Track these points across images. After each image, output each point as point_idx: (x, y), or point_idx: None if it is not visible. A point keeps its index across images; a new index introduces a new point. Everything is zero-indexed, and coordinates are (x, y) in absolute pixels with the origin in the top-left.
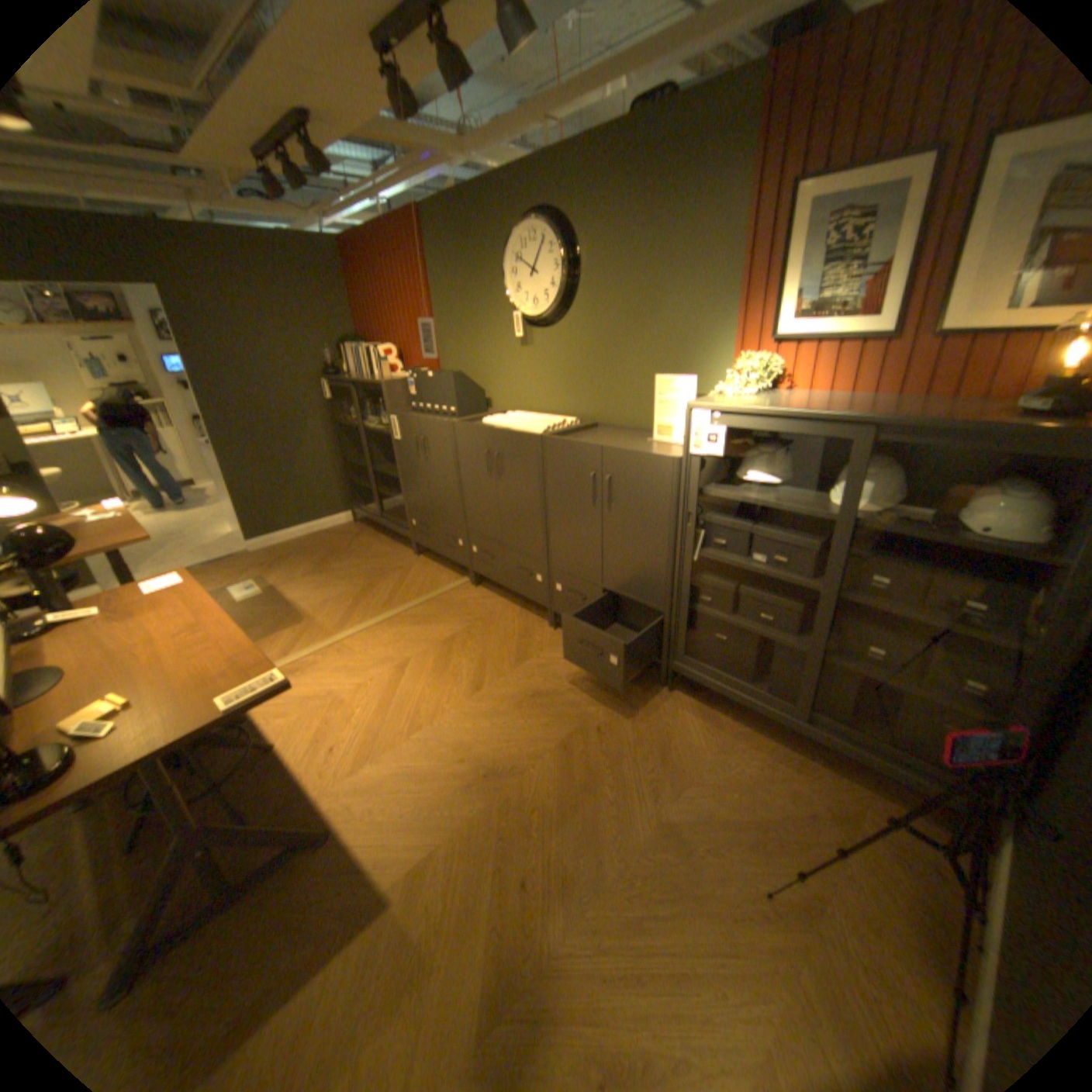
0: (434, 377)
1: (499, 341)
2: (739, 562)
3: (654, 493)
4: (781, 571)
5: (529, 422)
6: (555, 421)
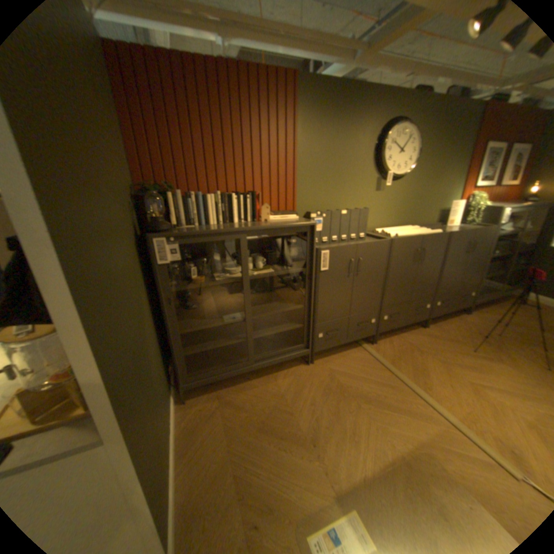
0: (348, 213)
1: (359, 188)
2: (495, 255)
3: (488, 241)
4: (502, 253)
5: (415, 230)
6: (416, 227)
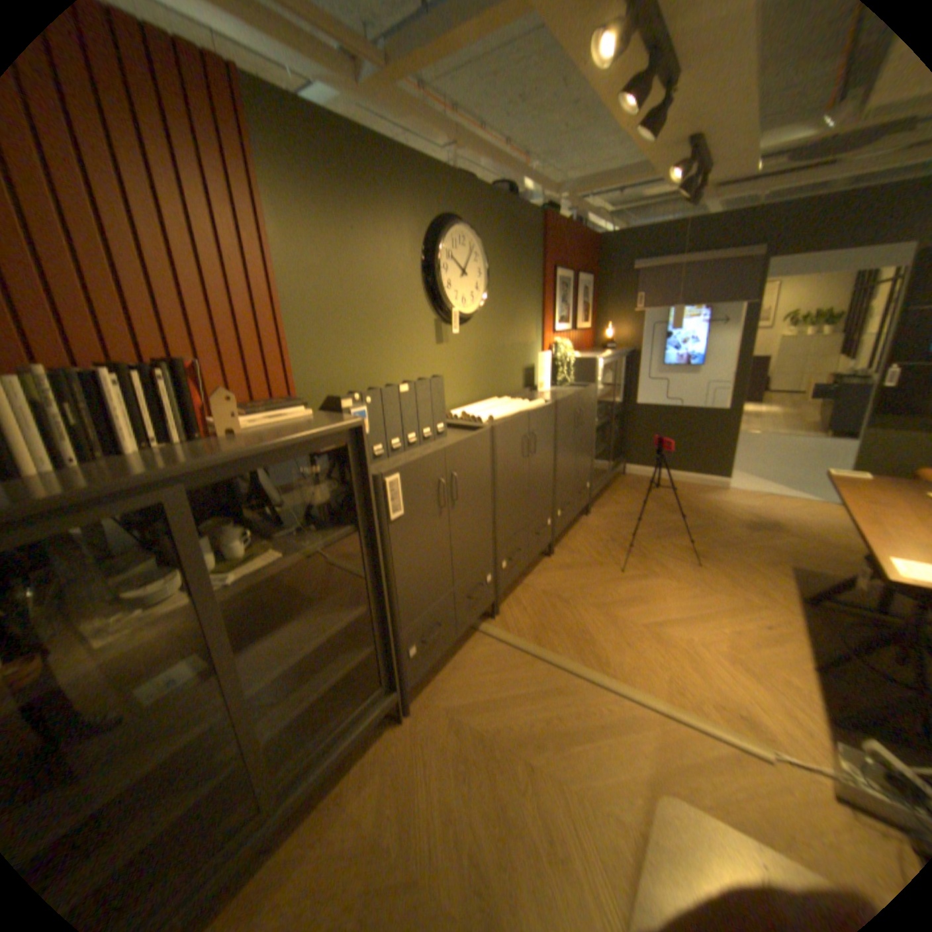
0: (413, 391)
1: (411, 341)
2: (597, 426)
3: (591, 408)
4: (601, 421)
5: (509, 405)
6: (507, 401)
